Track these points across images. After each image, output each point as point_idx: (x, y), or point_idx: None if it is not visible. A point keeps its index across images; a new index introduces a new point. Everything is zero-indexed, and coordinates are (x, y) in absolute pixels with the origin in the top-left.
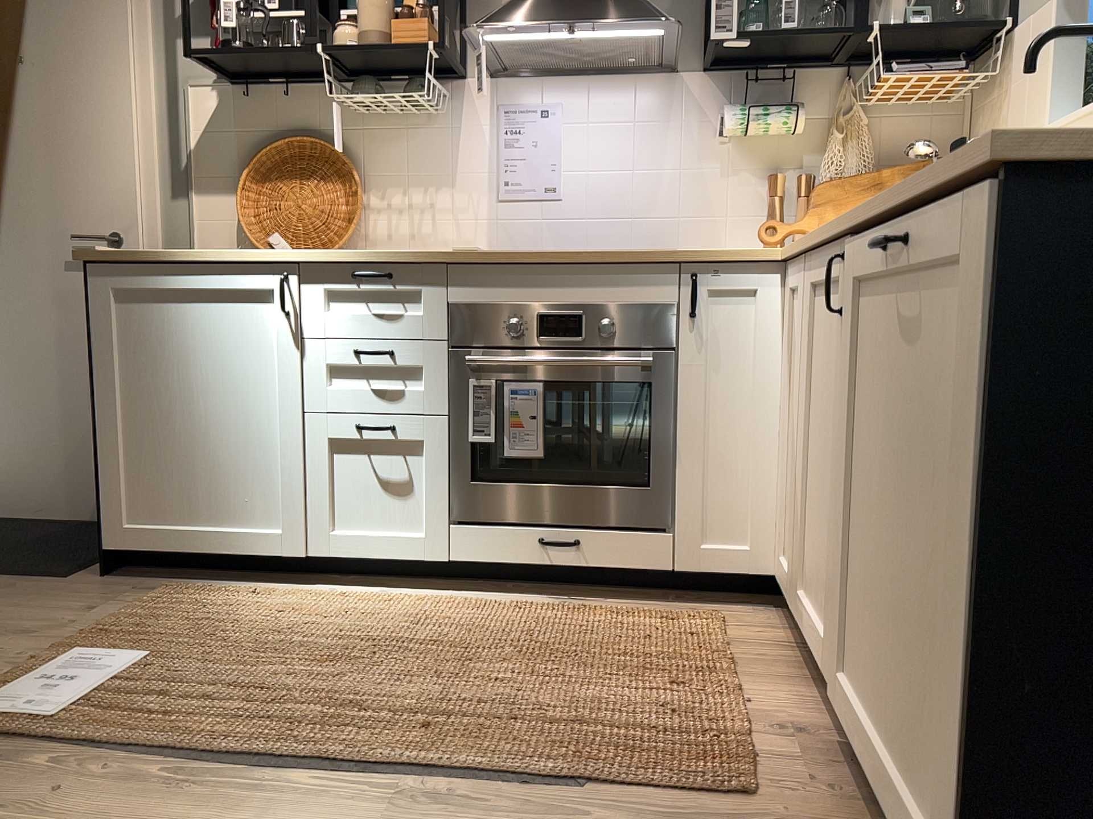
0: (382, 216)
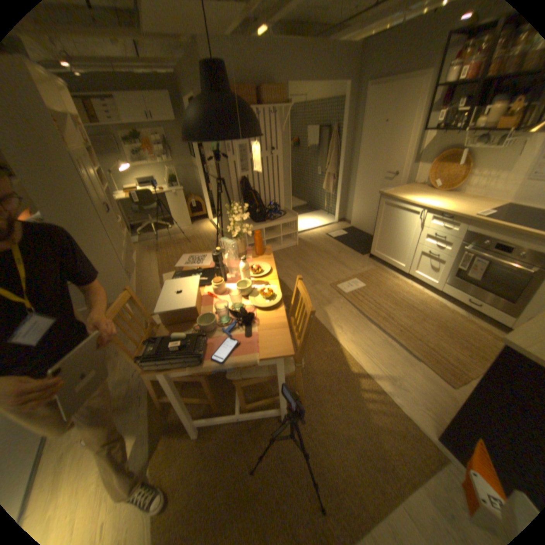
0: (477, 177)
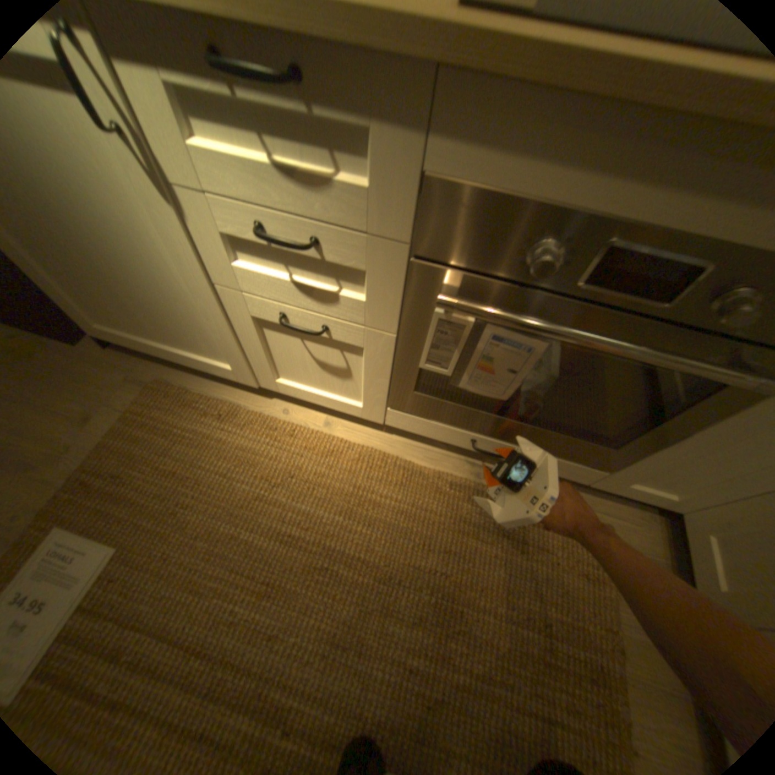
0: None
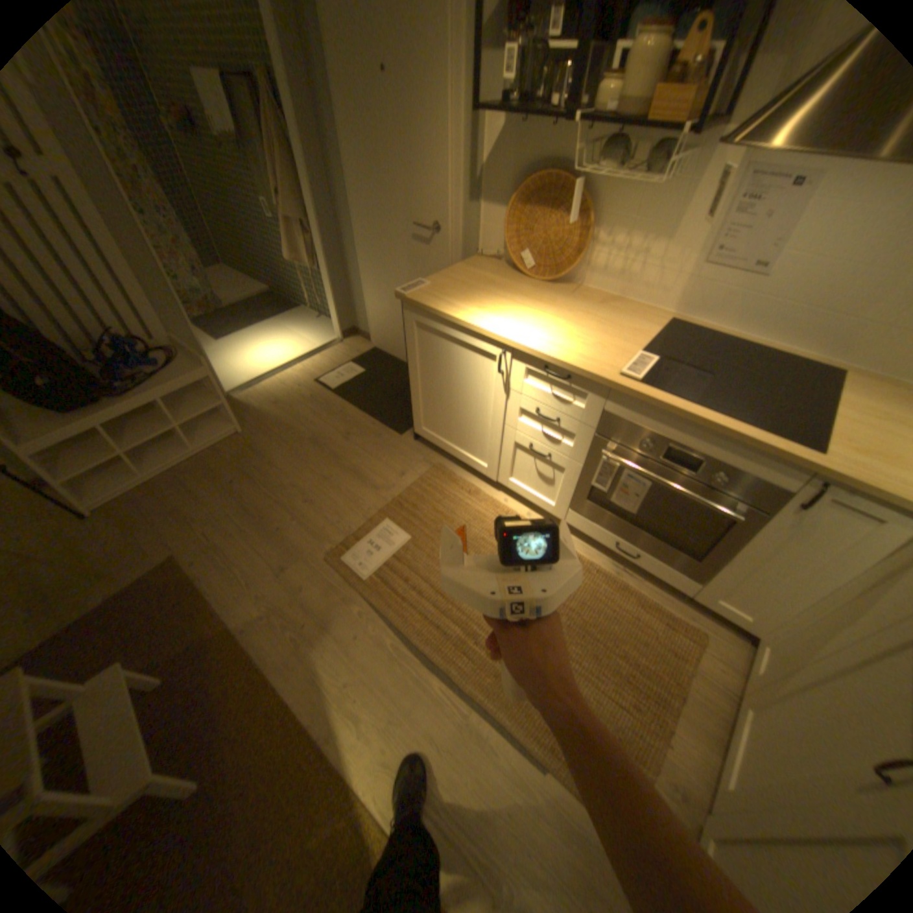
0: (605, 250)
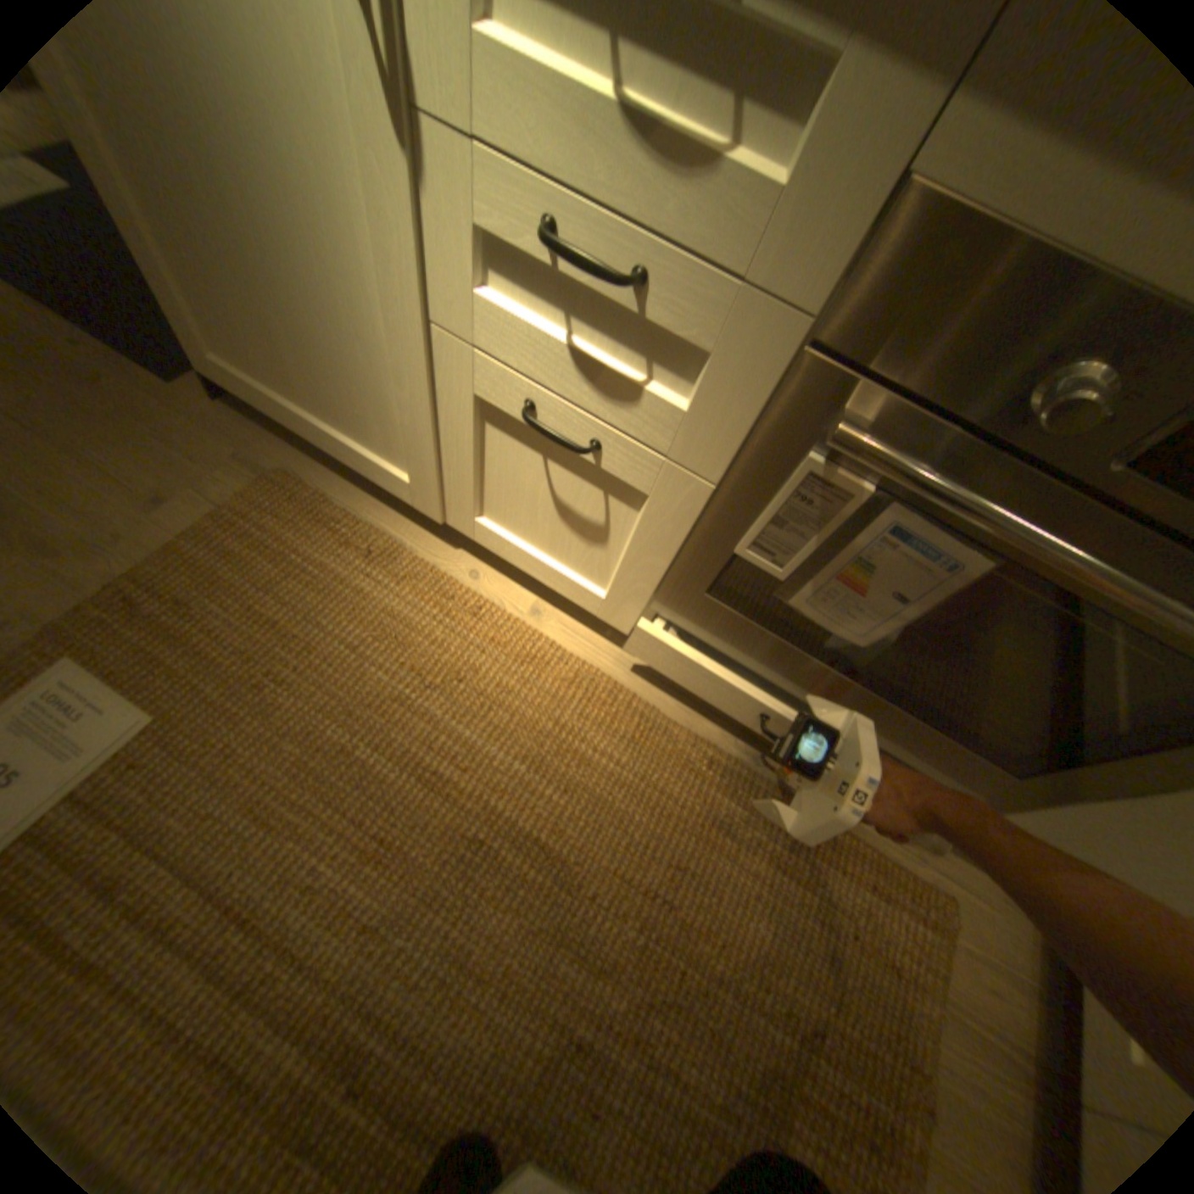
0: None
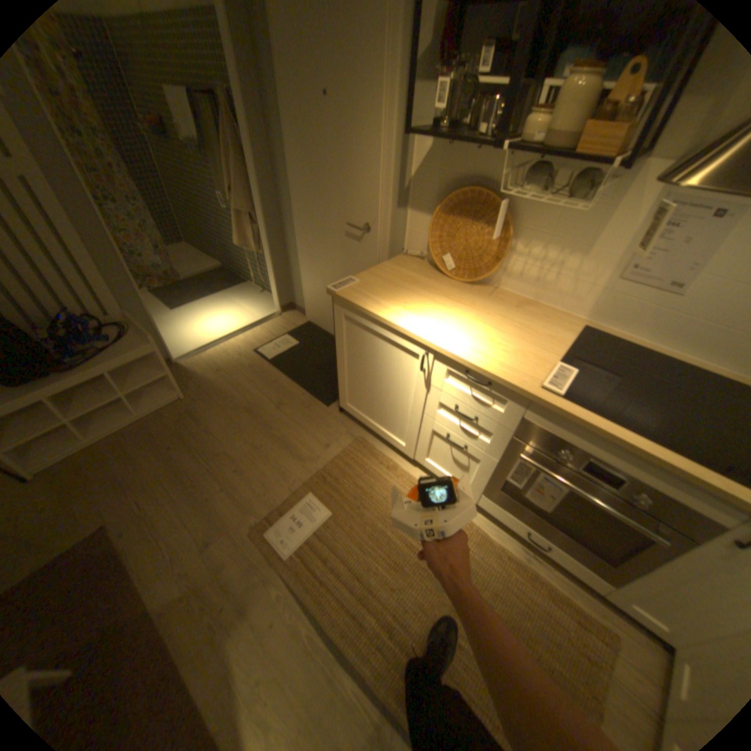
0: (522, 259)
